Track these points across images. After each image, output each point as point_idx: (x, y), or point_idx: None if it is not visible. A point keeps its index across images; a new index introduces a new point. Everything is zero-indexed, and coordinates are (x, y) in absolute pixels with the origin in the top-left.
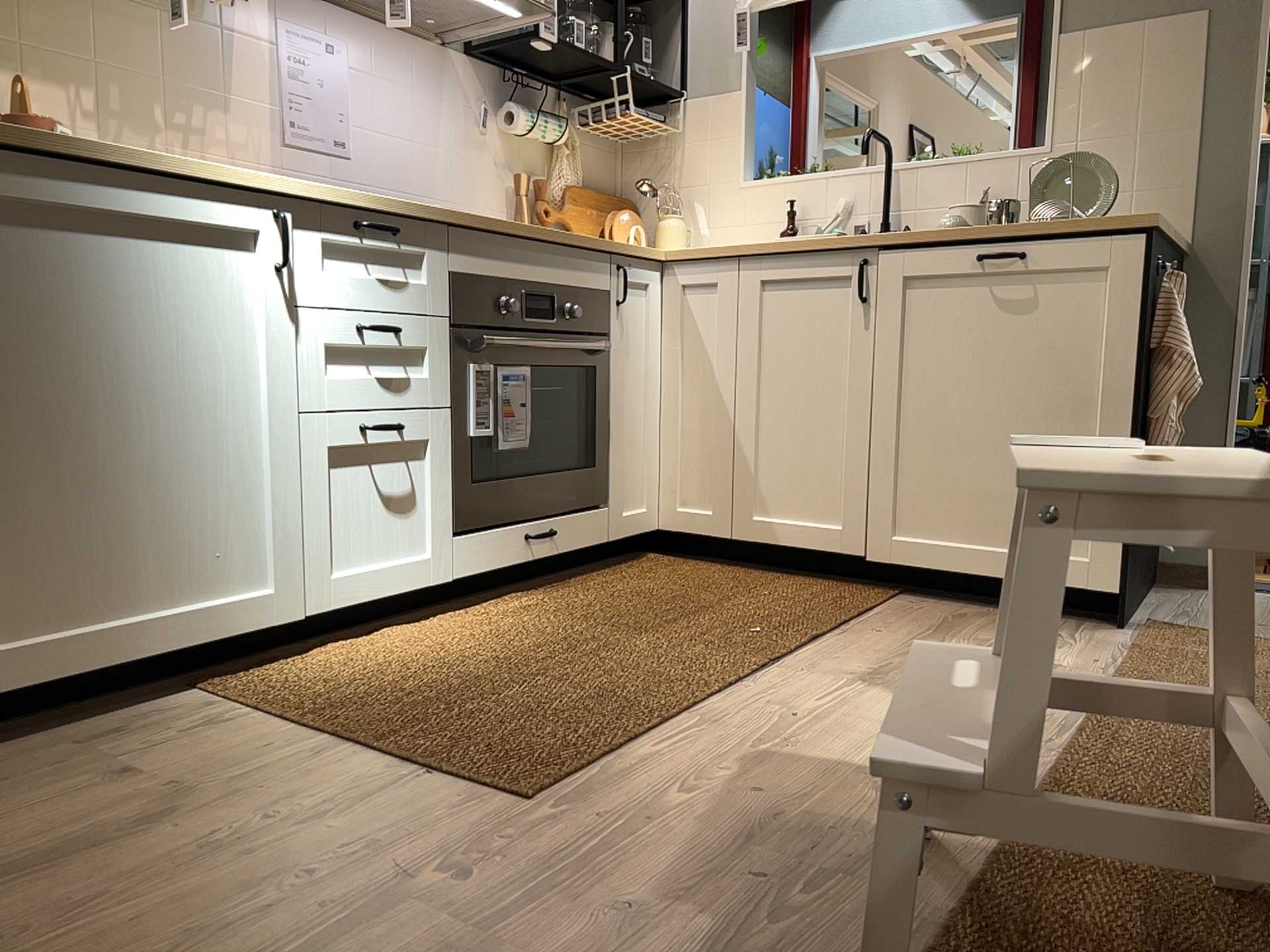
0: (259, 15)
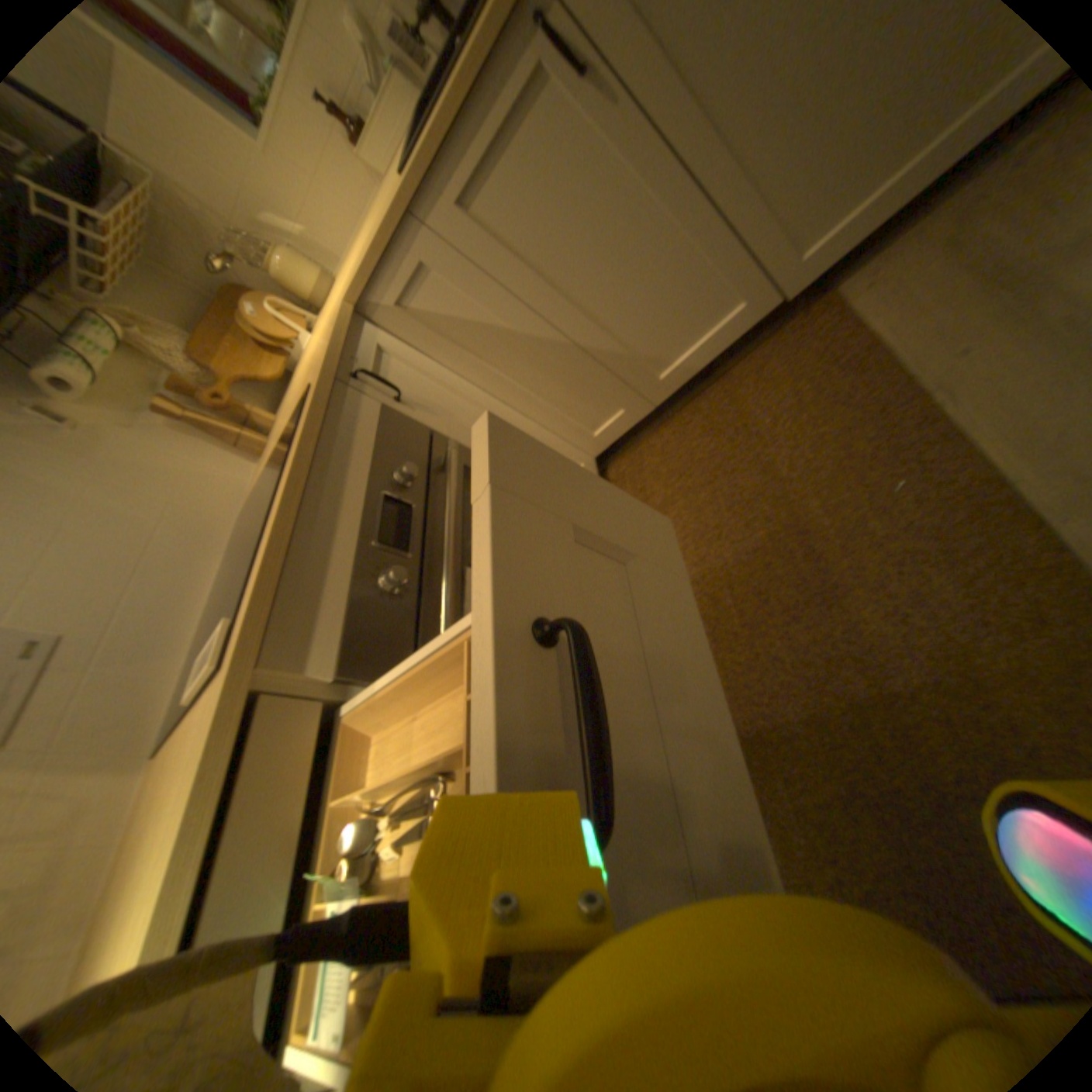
0: None
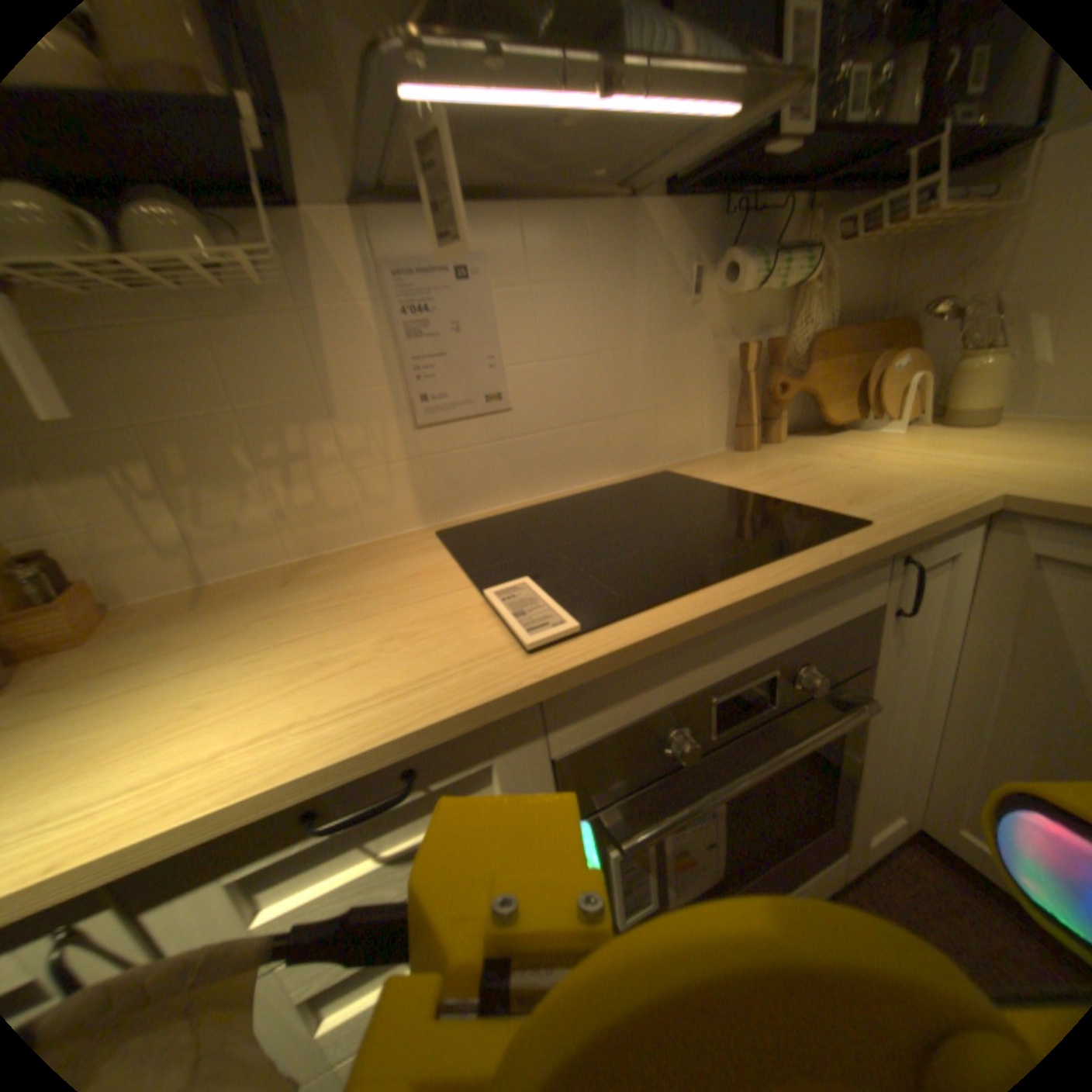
0: (342, 265)
